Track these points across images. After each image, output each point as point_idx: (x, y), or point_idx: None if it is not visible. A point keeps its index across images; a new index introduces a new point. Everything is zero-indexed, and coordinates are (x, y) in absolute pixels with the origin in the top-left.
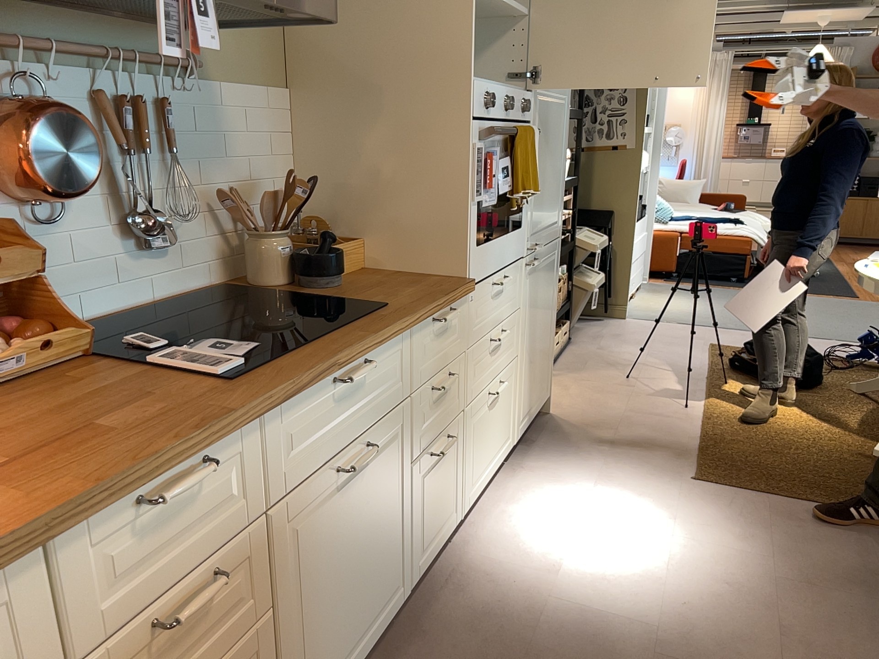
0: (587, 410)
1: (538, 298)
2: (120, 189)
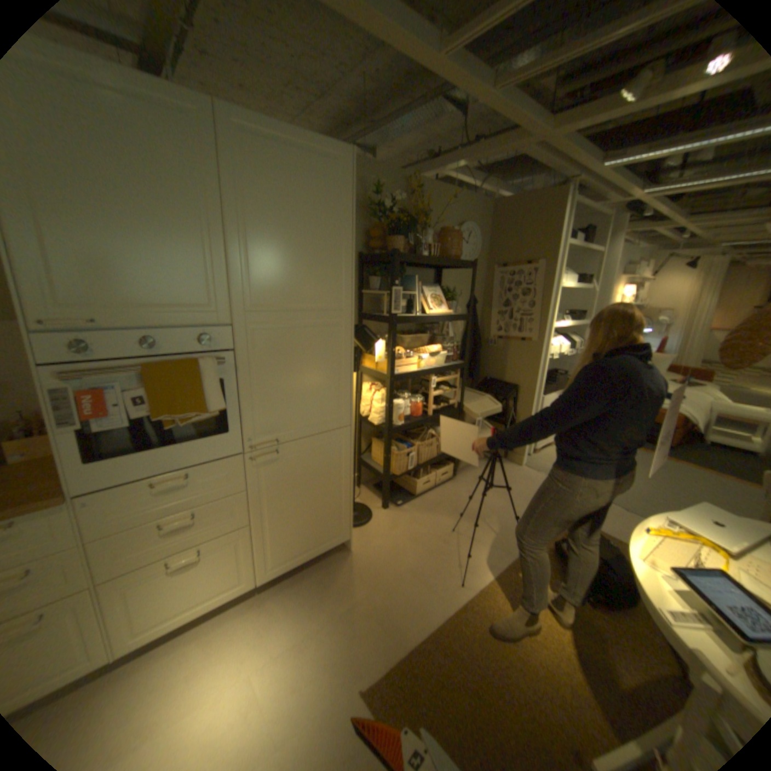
0: (380, 559)
1: (294, 478)
2: None
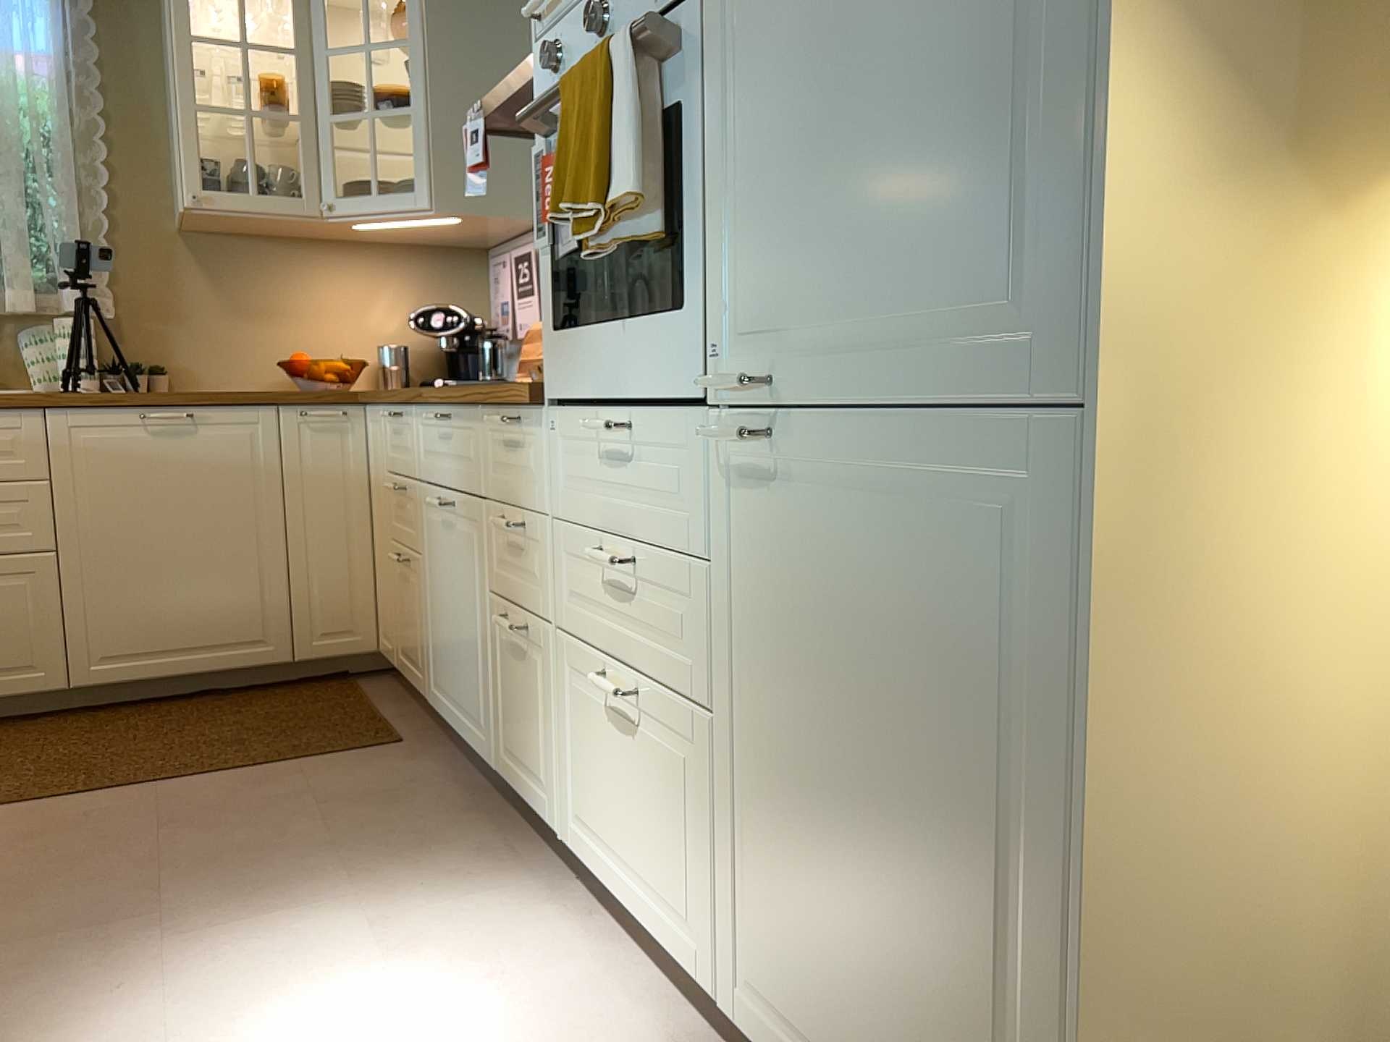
0: None
1: (832, 623)
2: None
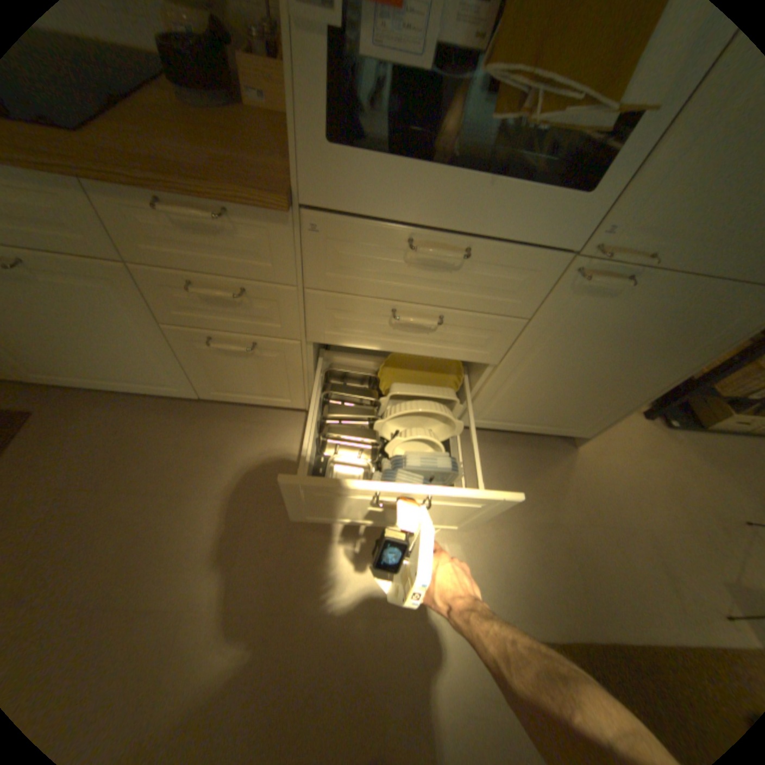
0: (616, 488)
1: (611, 338)
2: None
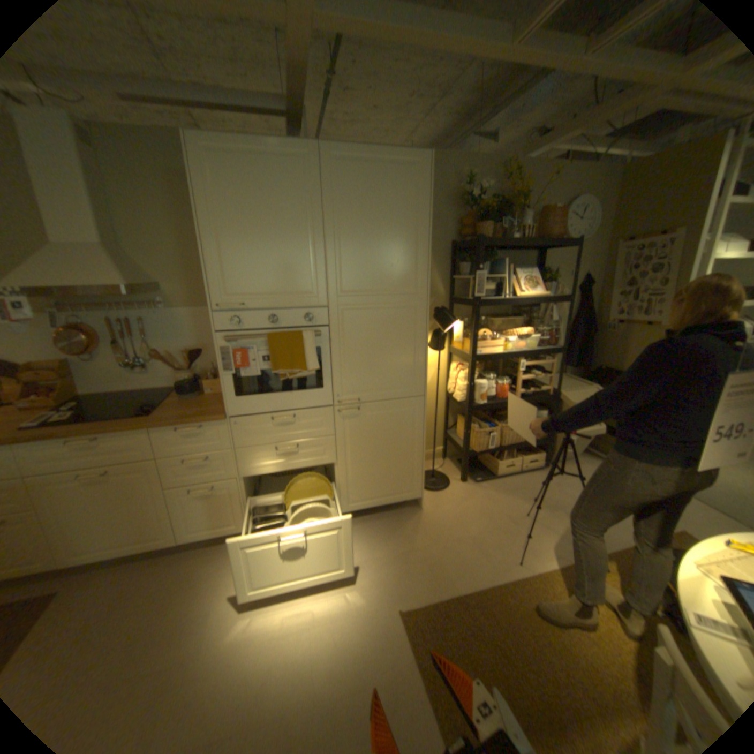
0: (447, 521)
1: (372, 433)
2: (112, 350)
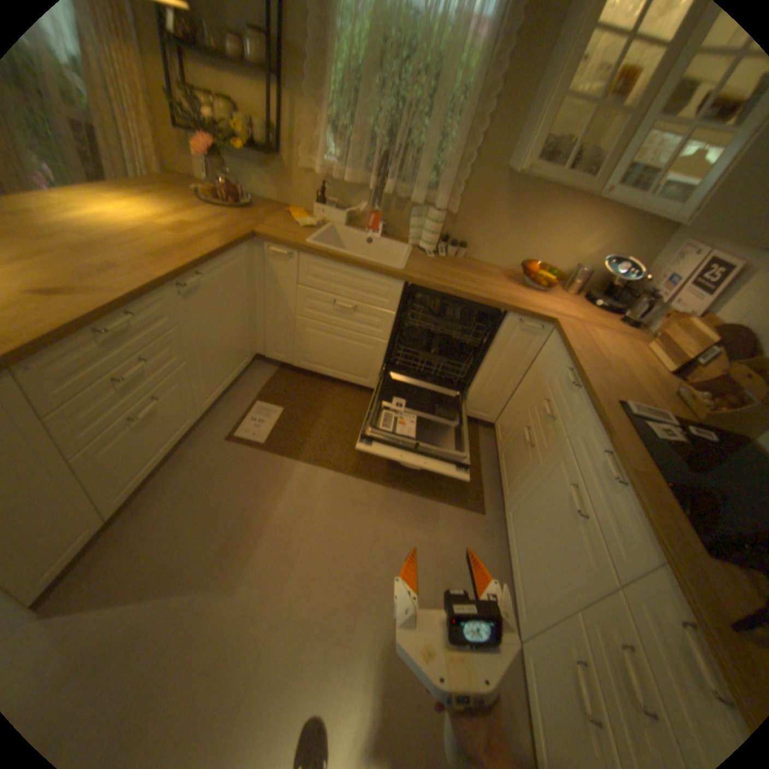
0: None
1: None
2: None
